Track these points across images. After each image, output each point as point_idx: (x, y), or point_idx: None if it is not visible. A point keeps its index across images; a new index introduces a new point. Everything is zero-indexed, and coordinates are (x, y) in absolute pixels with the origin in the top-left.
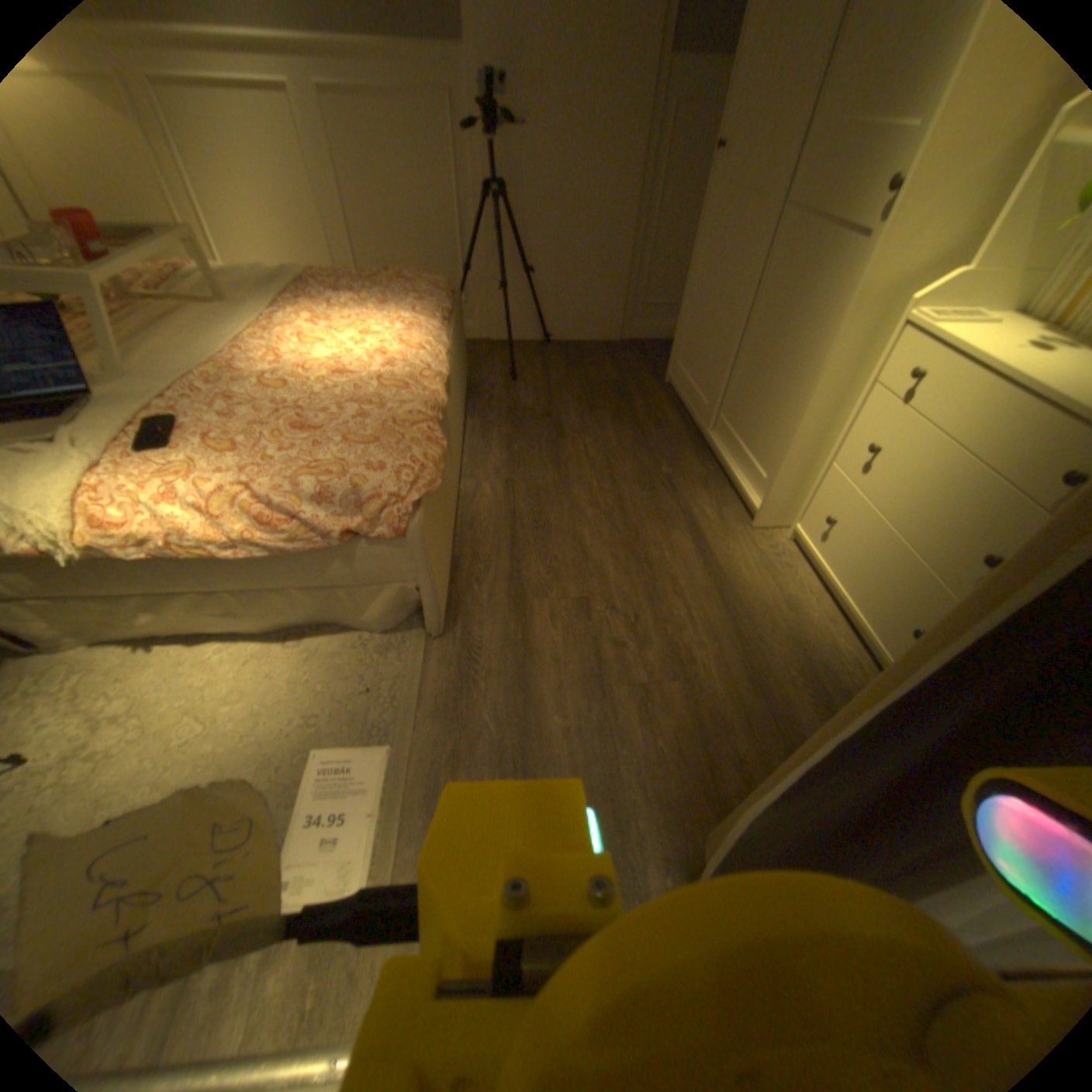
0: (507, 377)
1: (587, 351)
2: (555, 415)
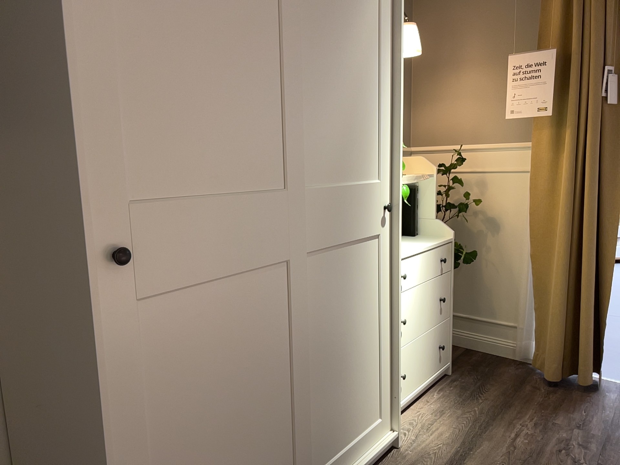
0: None
1: None
2: None
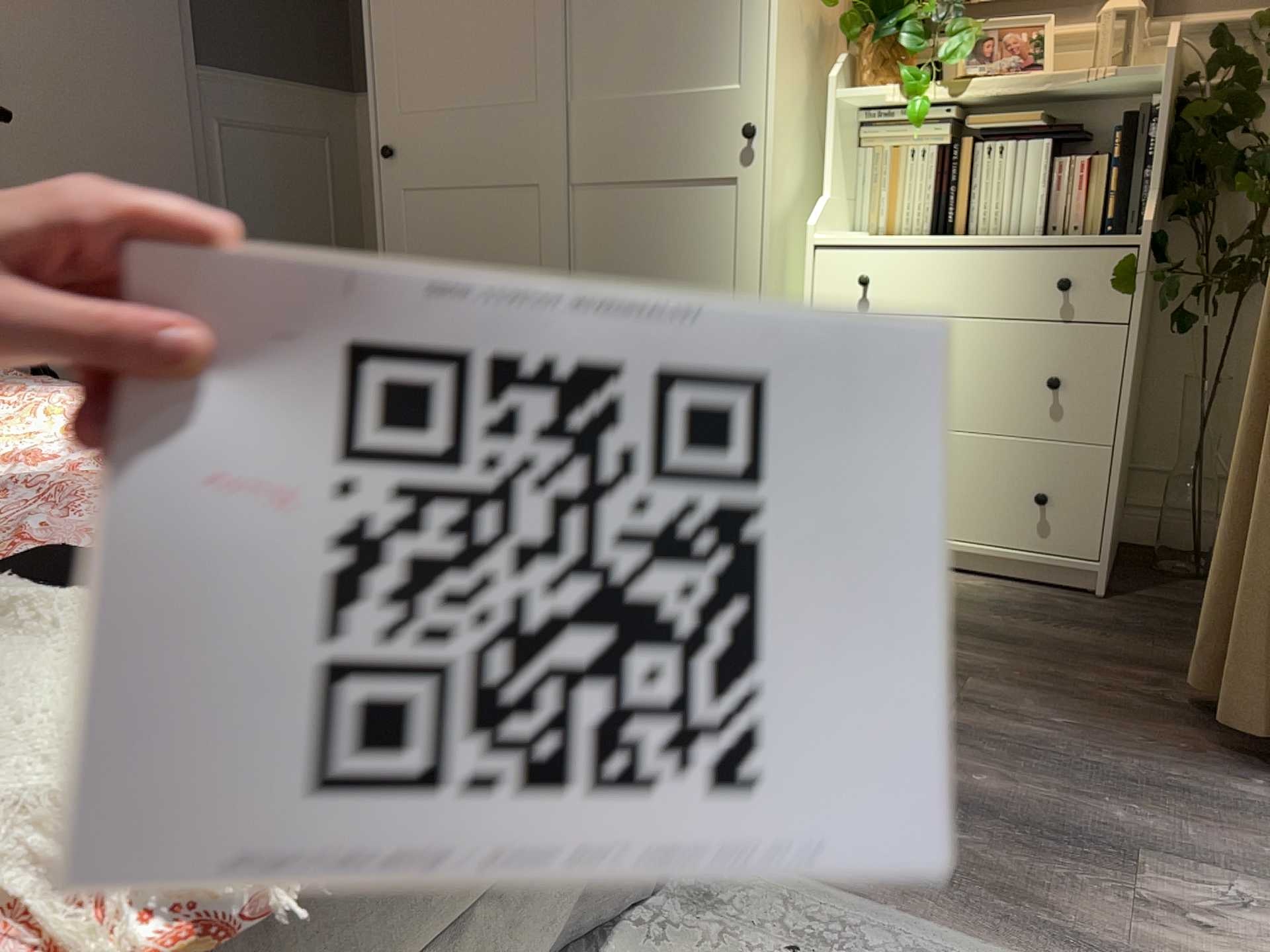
0: None
1: None
2: None
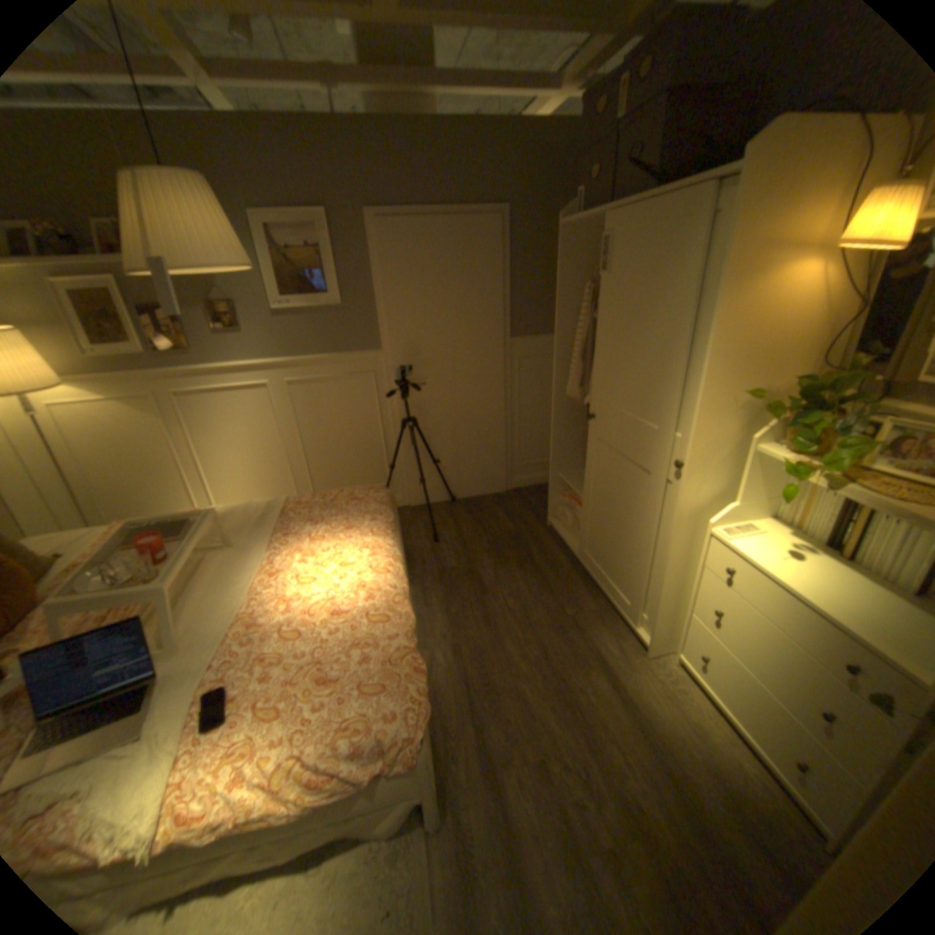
0: (431, 540)
1: (484, 506)
2: (474, 572)
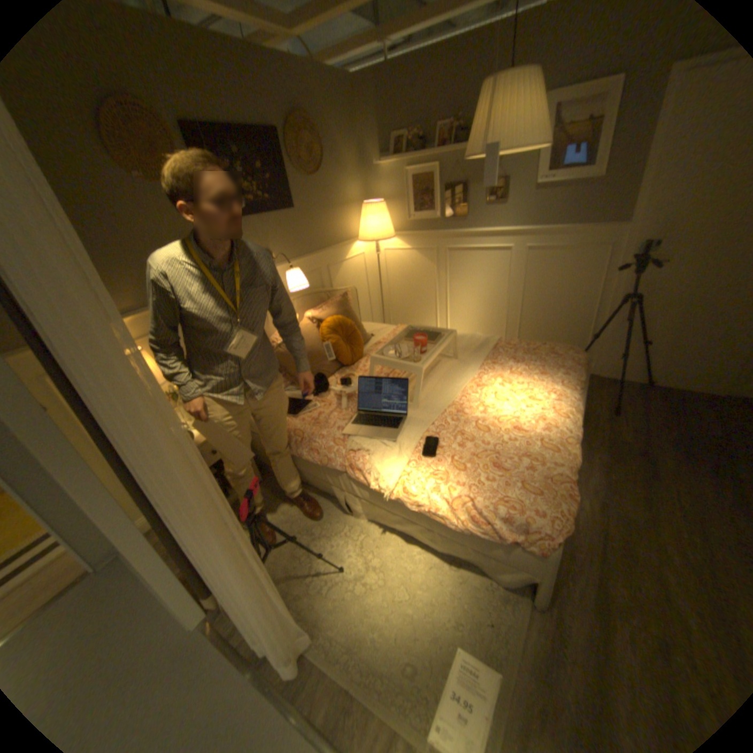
0: (612, 412)
1: (690, 402)
2: (652, 457)
